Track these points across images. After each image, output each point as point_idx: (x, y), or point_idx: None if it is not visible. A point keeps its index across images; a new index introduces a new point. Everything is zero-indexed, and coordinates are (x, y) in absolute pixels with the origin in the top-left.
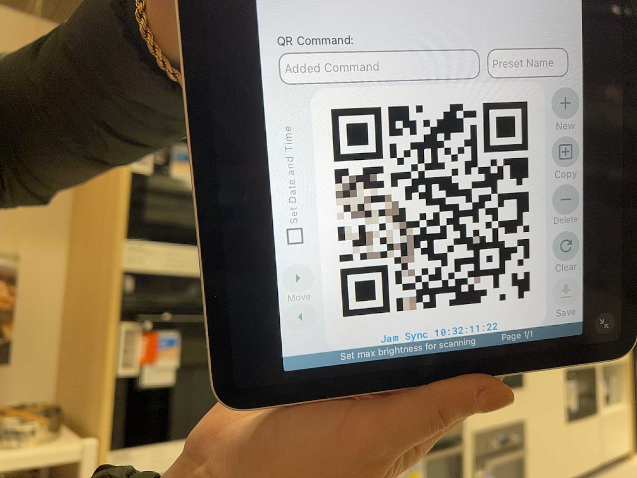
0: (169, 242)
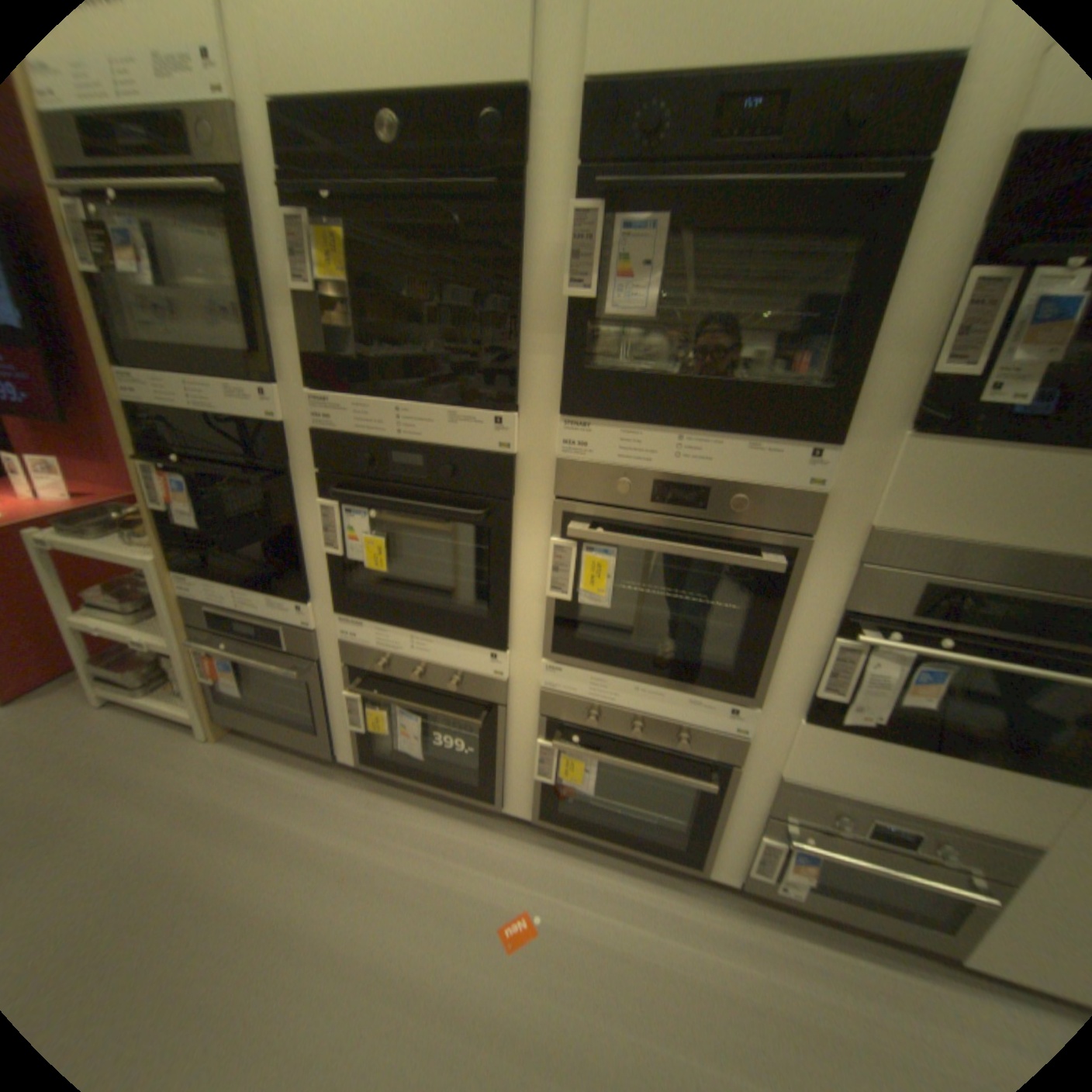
0: (143, 370)
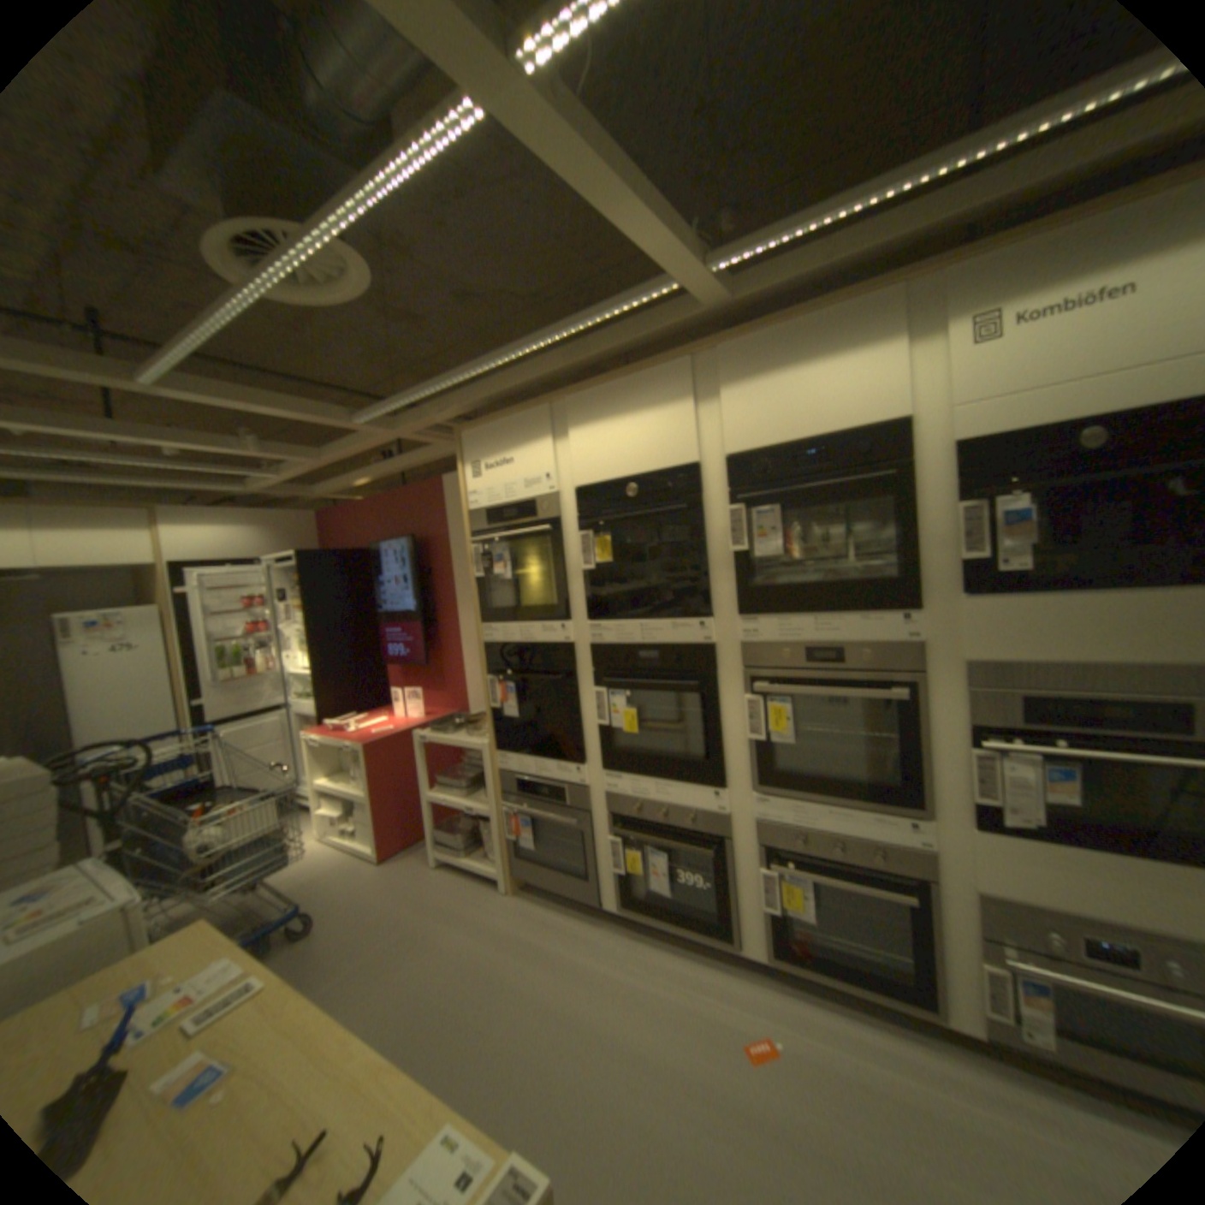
0: (497, 623)
